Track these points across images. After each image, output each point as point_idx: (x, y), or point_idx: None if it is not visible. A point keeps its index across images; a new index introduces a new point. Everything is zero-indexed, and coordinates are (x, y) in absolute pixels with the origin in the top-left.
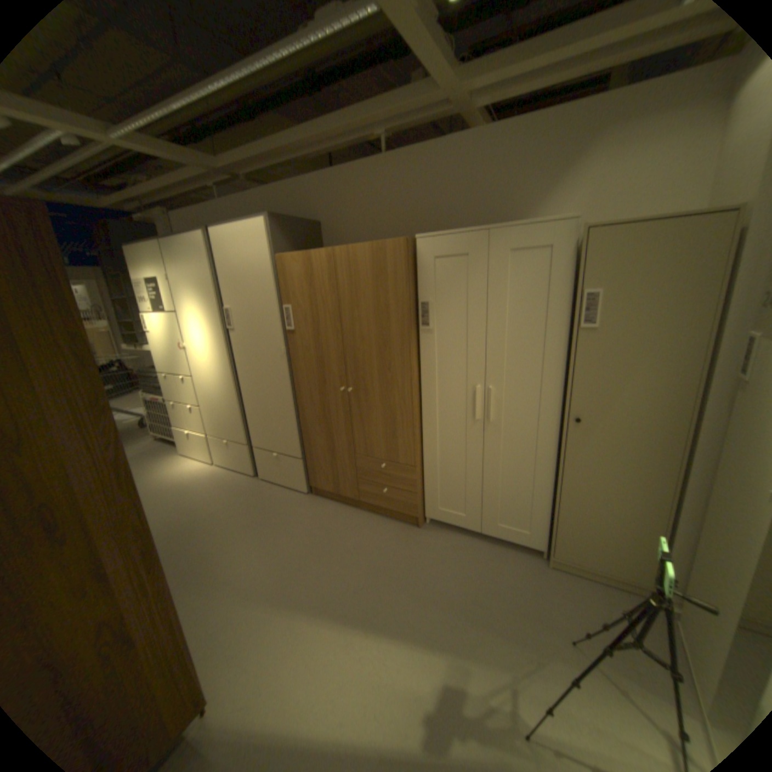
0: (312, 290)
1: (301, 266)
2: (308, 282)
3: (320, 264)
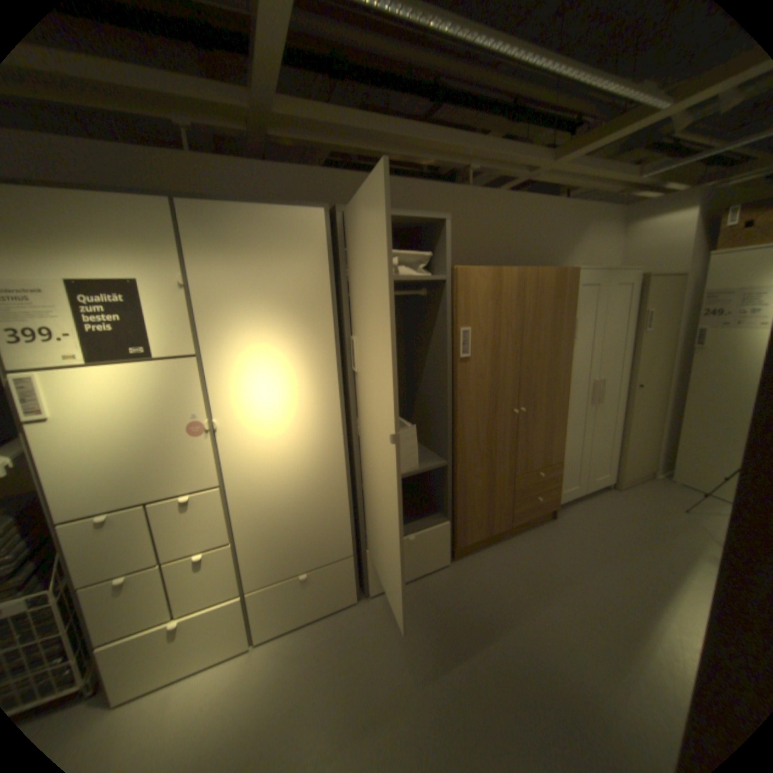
0: (497, 309)
1: (489, 282)
2: (494, 300)
3: (510, 282)
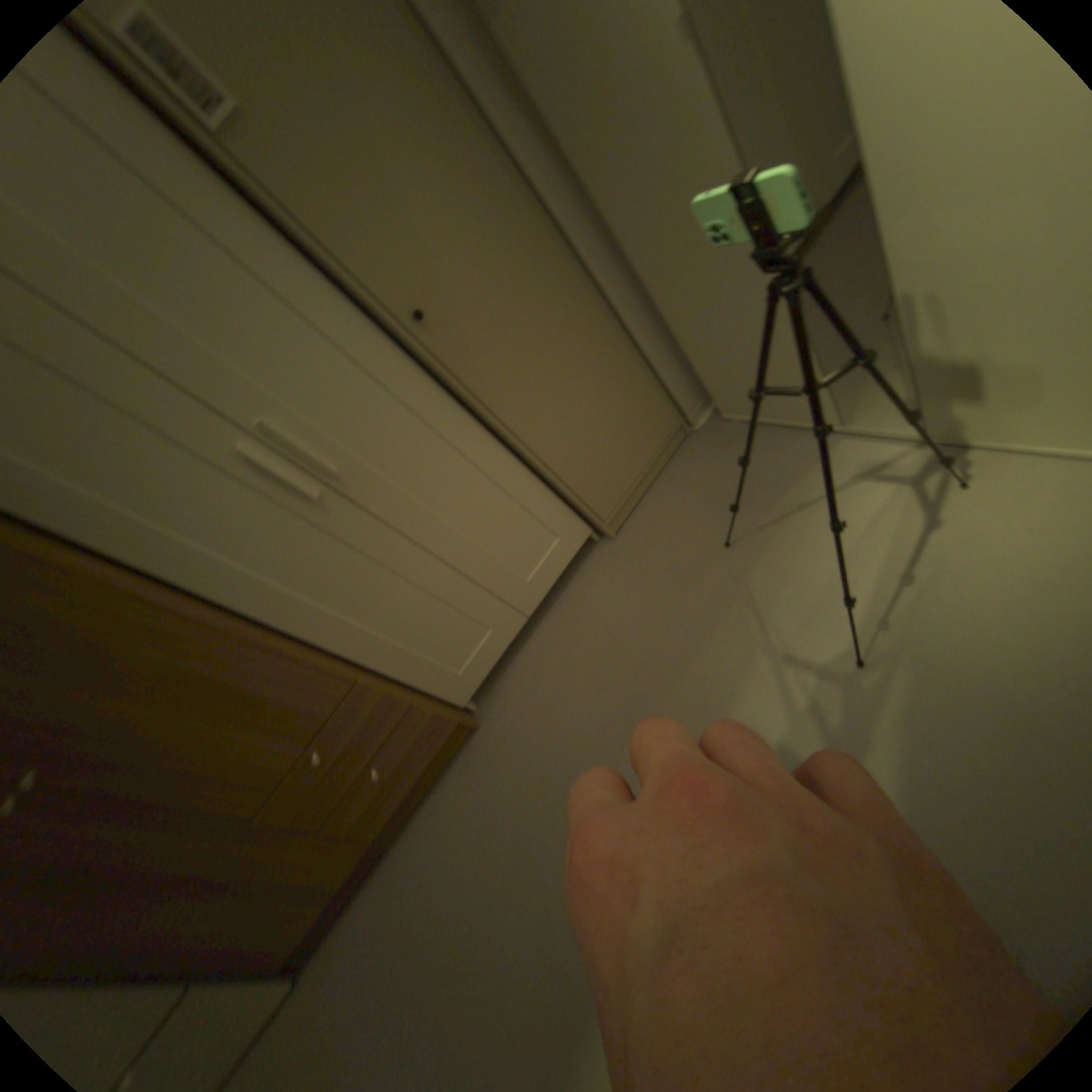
0: None
1: None
2: None
3: None
